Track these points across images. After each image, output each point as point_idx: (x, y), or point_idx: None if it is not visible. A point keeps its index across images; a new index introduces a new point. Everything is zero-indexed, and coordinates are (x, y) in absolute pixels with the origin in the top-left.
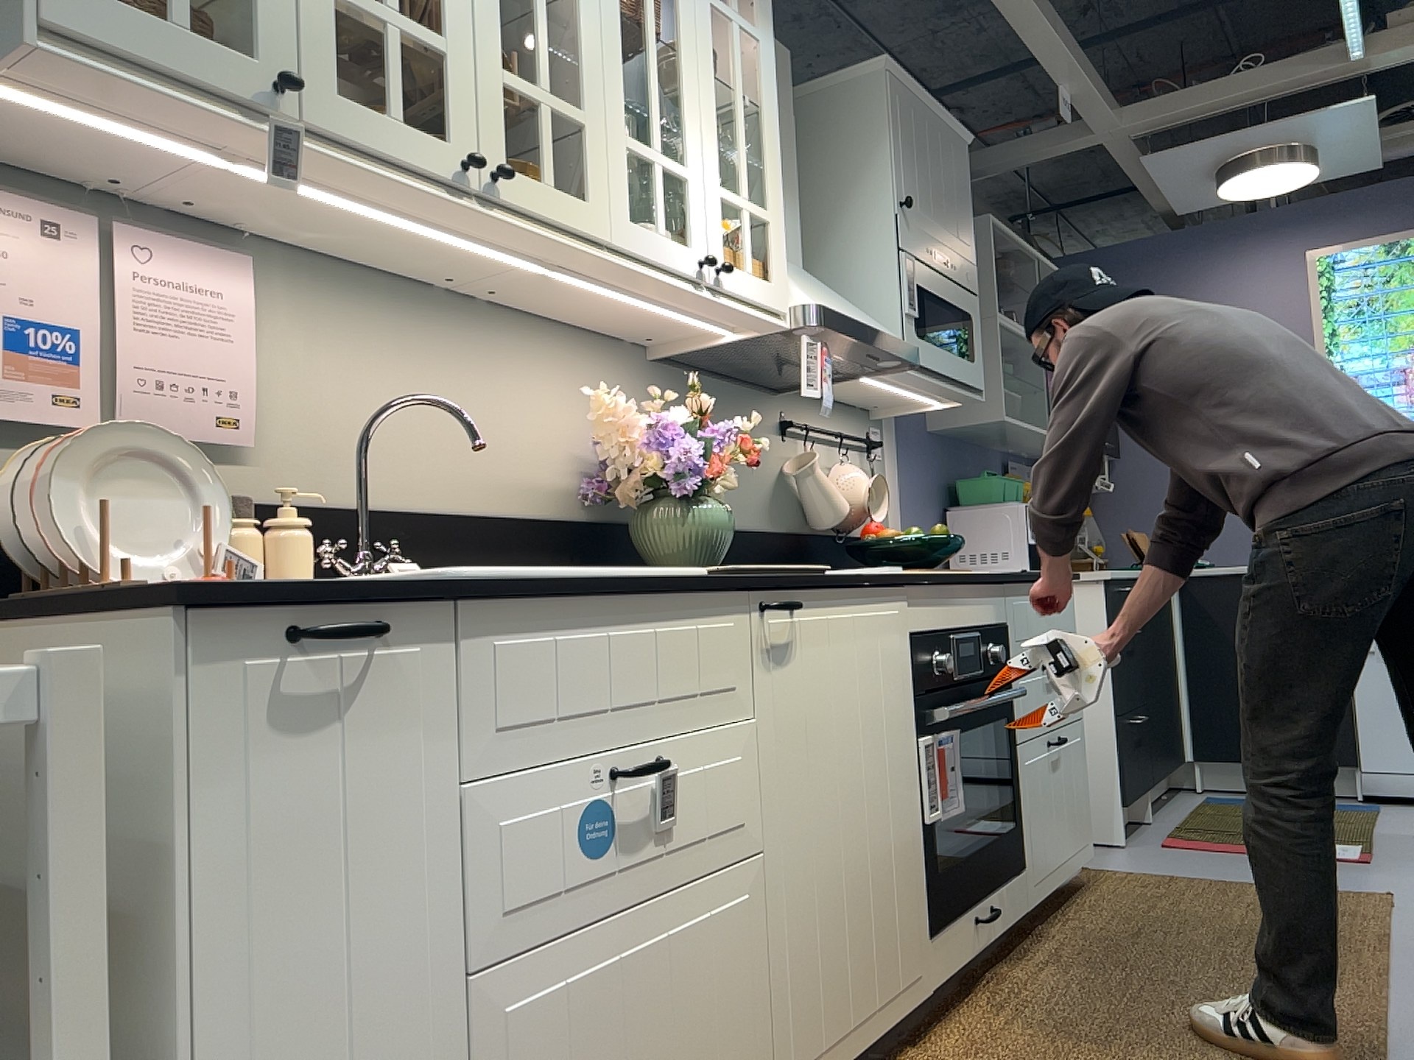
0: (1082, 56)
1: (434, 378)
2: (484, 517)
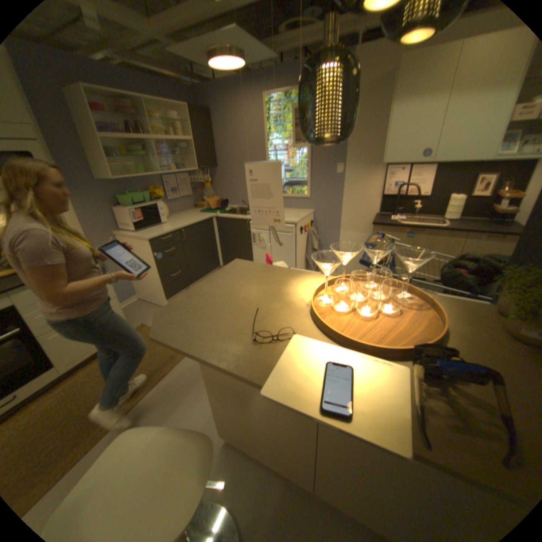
0: None
1: None
2: None
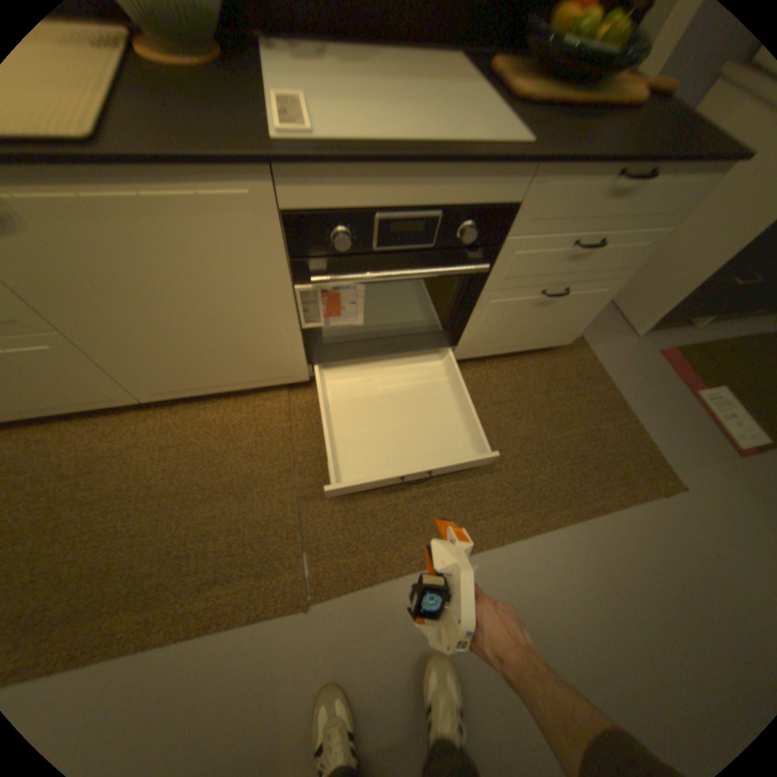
0: None
1: None
2: None
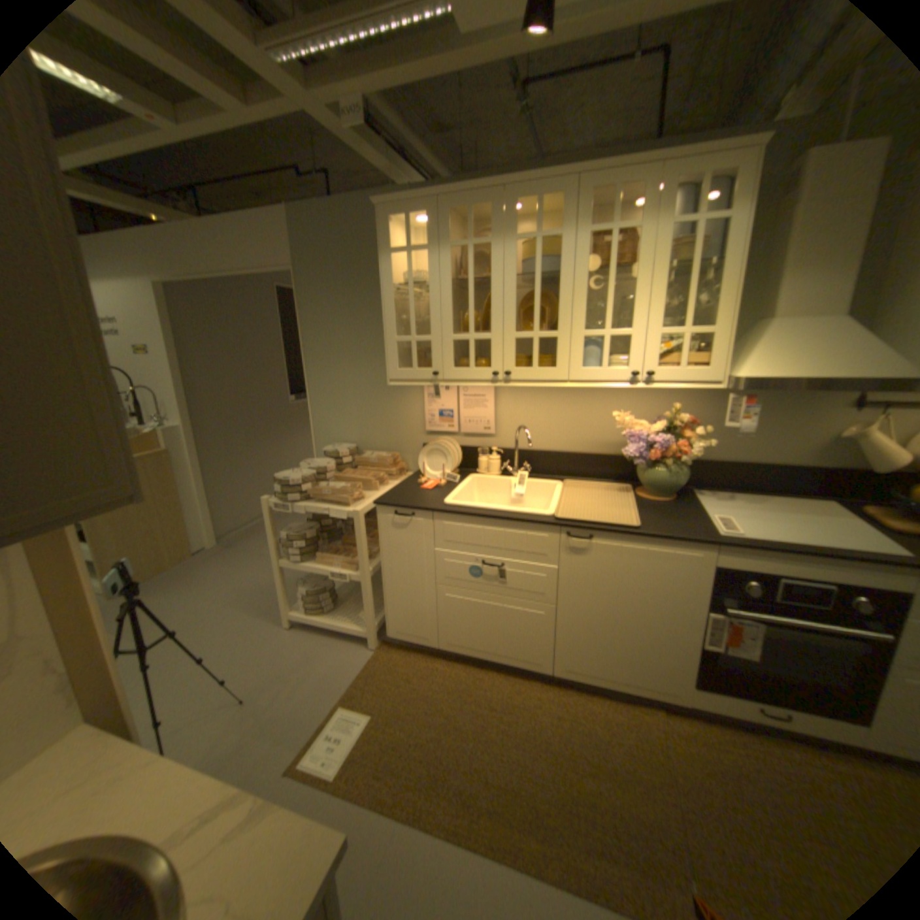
0: None
1: (561, 407)
2: (578, 453)
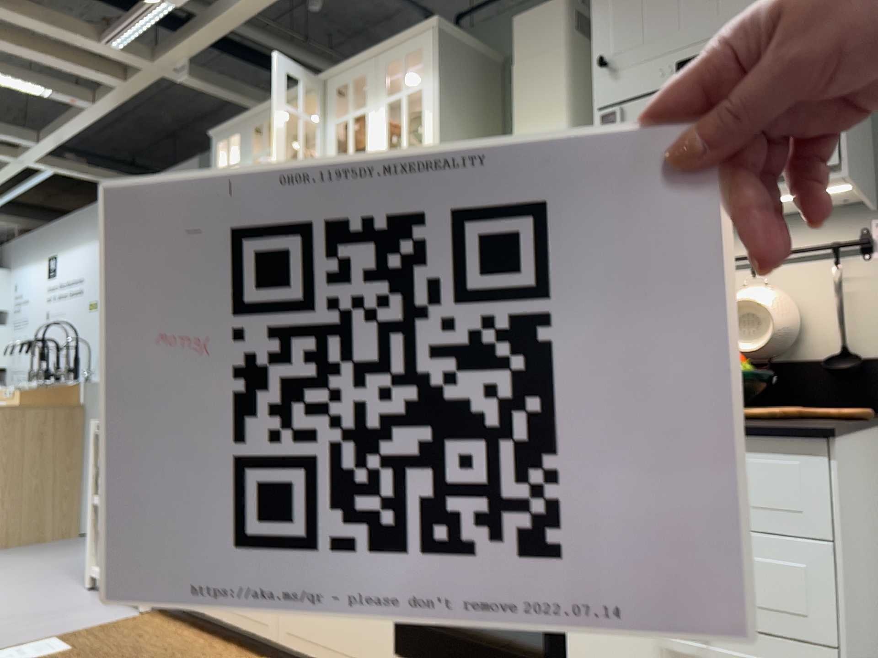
0: None
1: None
2: None
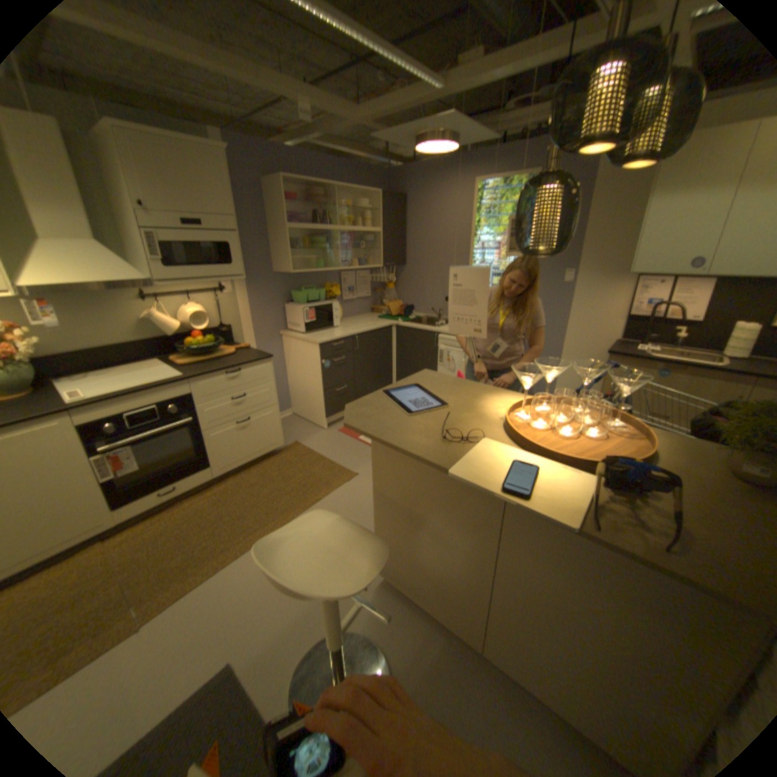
0: (301, 83)
1: None
2: None
